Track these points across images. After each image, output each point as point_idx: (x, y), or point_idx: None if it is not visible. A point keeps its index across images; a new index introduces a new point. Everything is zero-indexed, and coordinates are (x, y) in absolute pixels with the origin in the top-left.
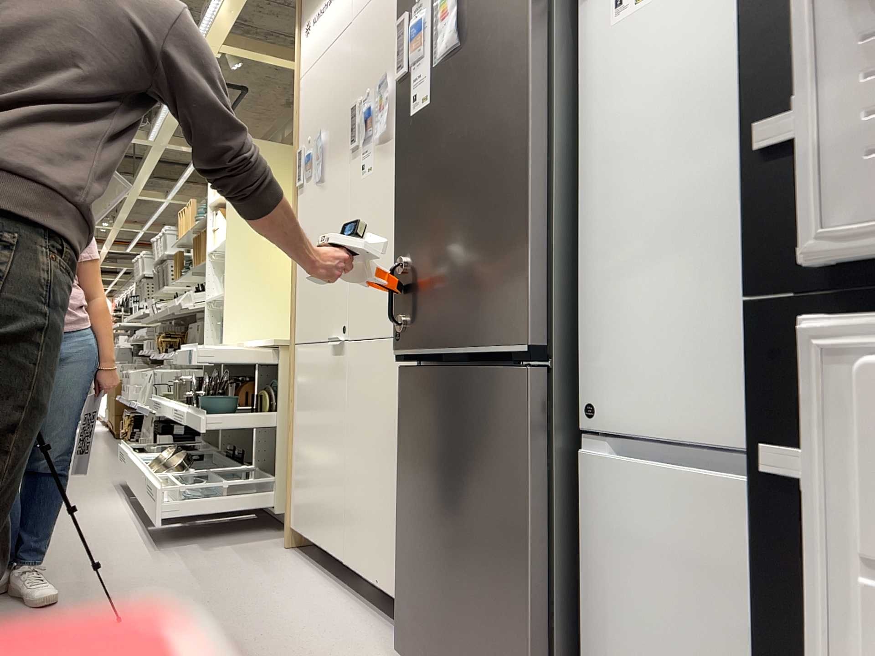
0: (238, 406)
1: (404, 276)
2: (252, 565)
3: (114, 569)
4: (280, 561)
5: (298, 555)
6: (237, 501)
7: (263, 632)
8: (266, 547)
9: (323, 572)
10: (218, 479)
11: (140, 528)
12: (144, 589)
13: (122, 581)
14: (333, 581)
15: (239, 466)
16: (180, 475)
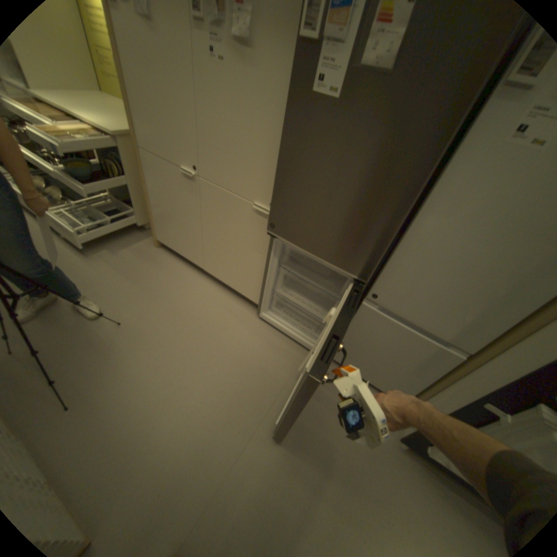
0: (83, 157)
1: (278, 195)
2: (150, 264)
3: (75, 280)
4: (161, 258)
5: (166, 252)
6: (113, 220)
7: (191, 313)
8: (146, 247)
9: (187, 265)
10: (98, 212)
11: (56, 237)
12: (108, 293)
13: (89, 289)
14: (196, 270)
15: (97, 192)
16: (69, 208)
